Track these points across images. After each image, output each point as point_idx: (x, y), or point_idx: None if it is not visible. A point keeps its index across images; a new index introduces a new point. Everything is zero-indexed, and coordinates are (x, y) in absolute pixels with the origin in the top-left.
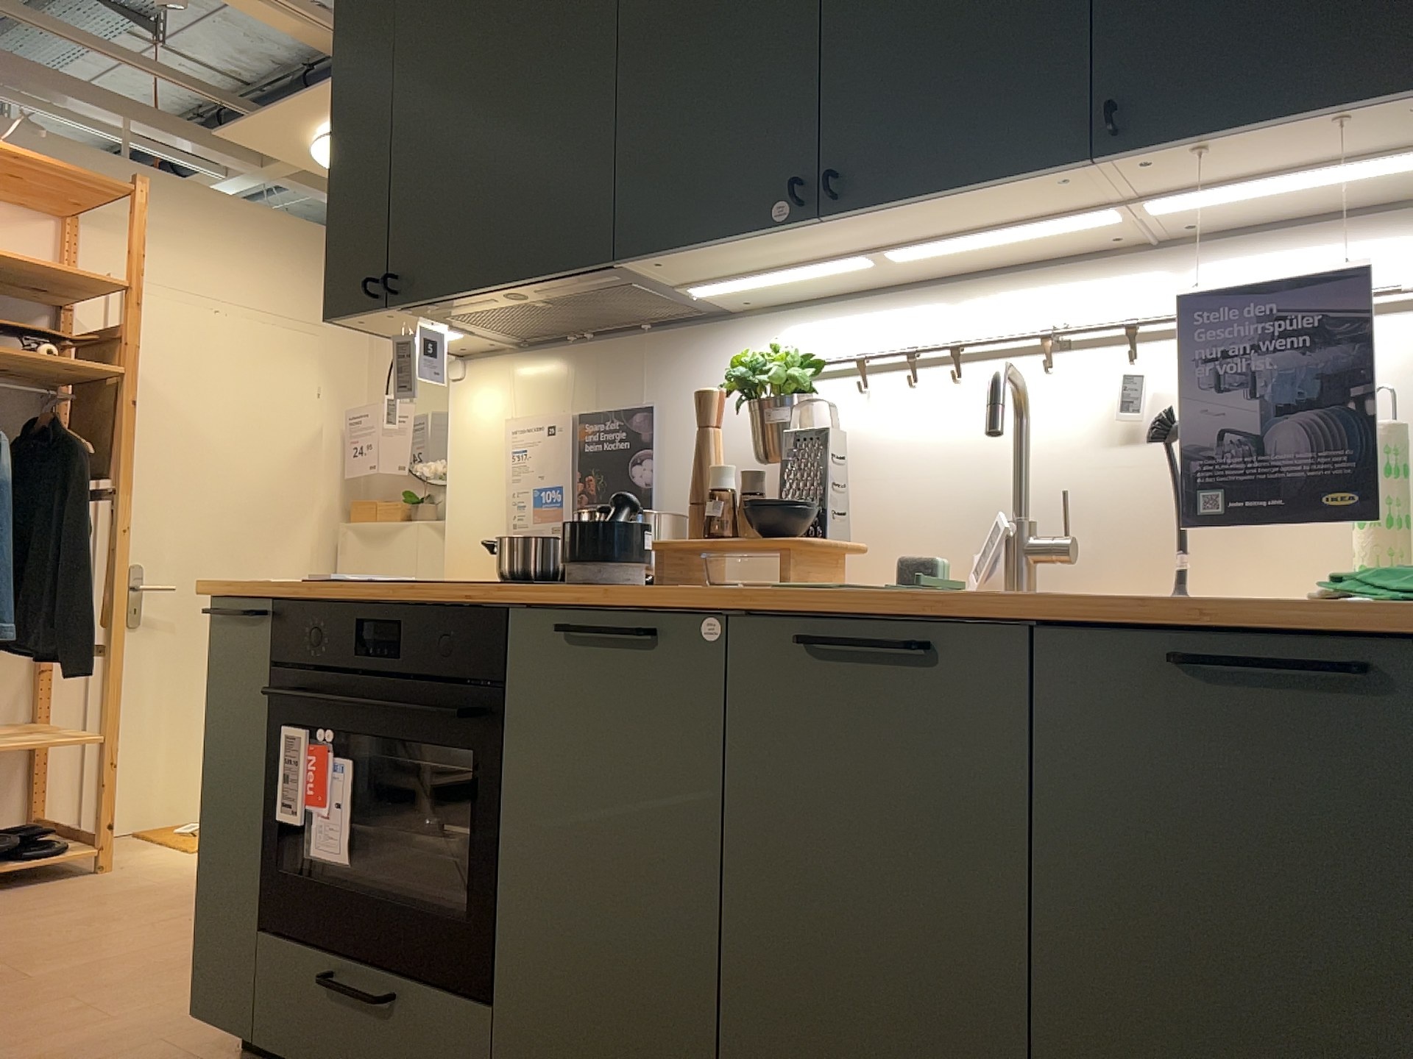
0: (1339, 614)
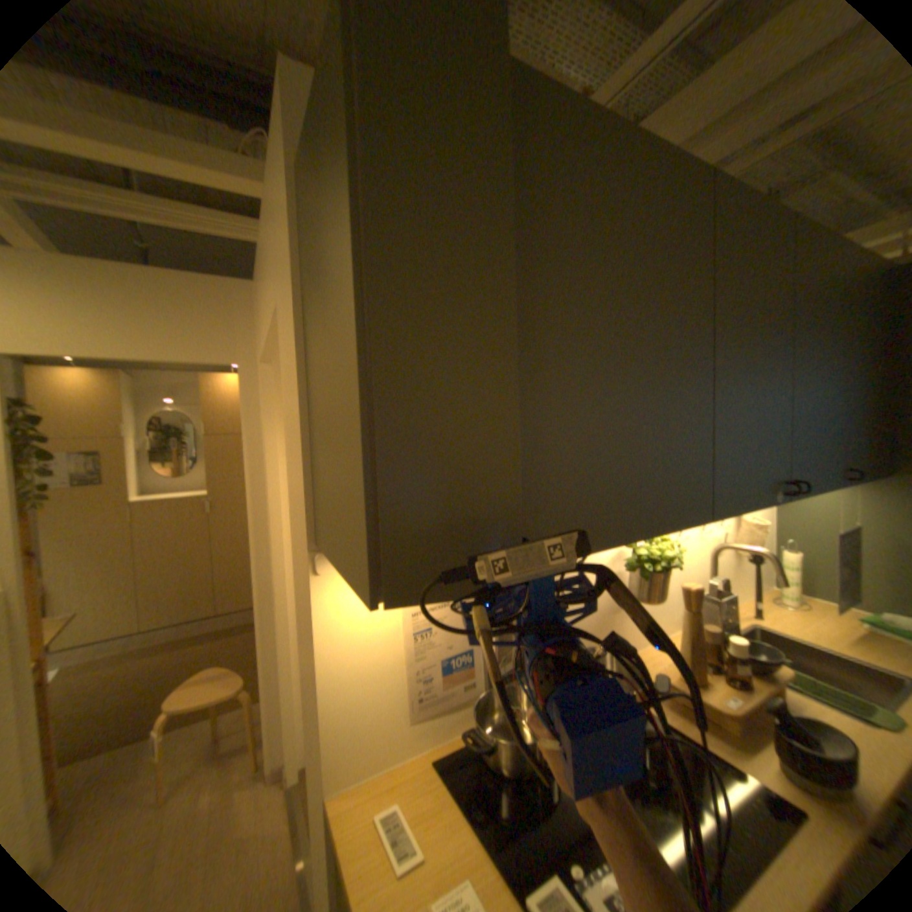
0: None
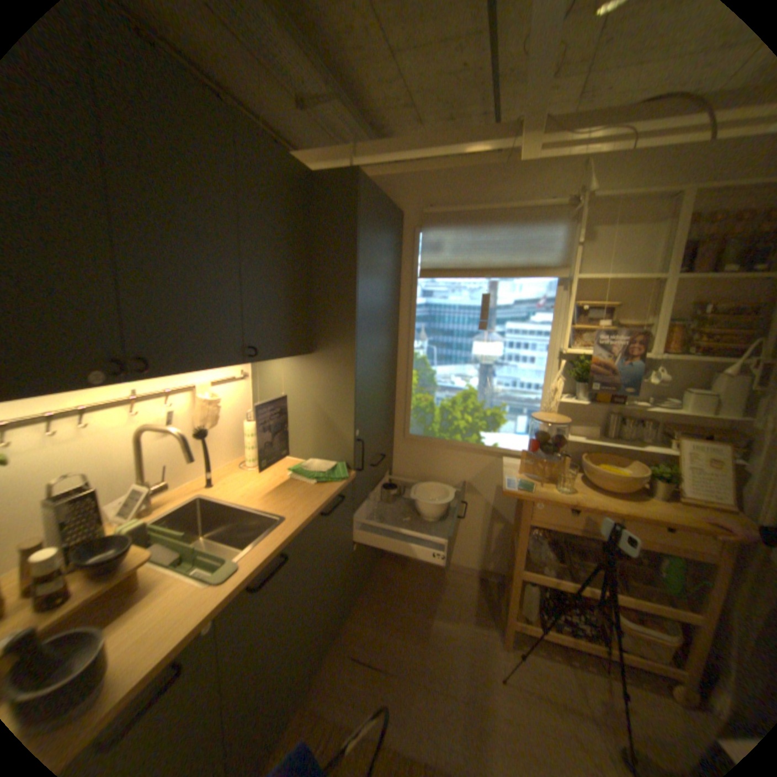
0: (340, 490)
